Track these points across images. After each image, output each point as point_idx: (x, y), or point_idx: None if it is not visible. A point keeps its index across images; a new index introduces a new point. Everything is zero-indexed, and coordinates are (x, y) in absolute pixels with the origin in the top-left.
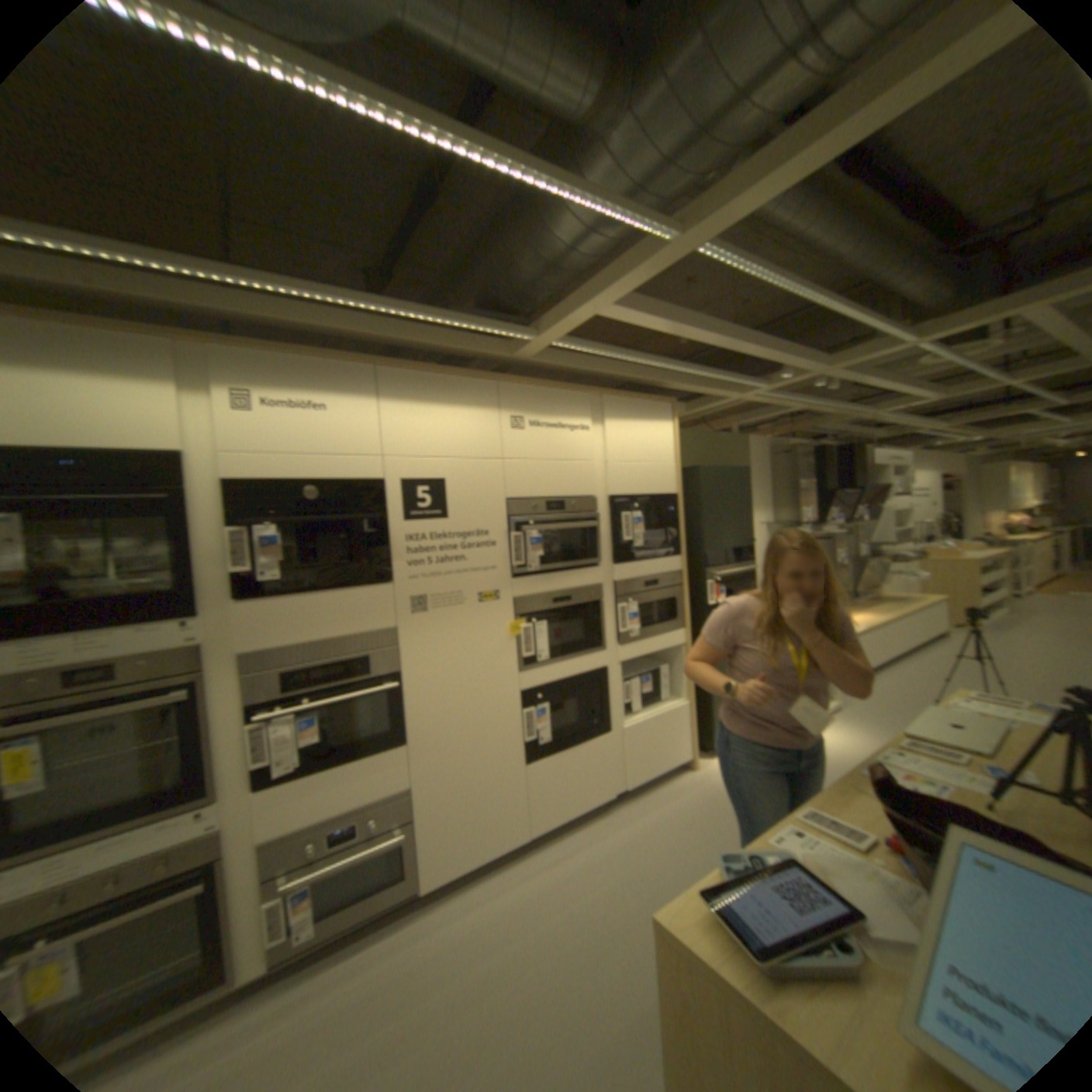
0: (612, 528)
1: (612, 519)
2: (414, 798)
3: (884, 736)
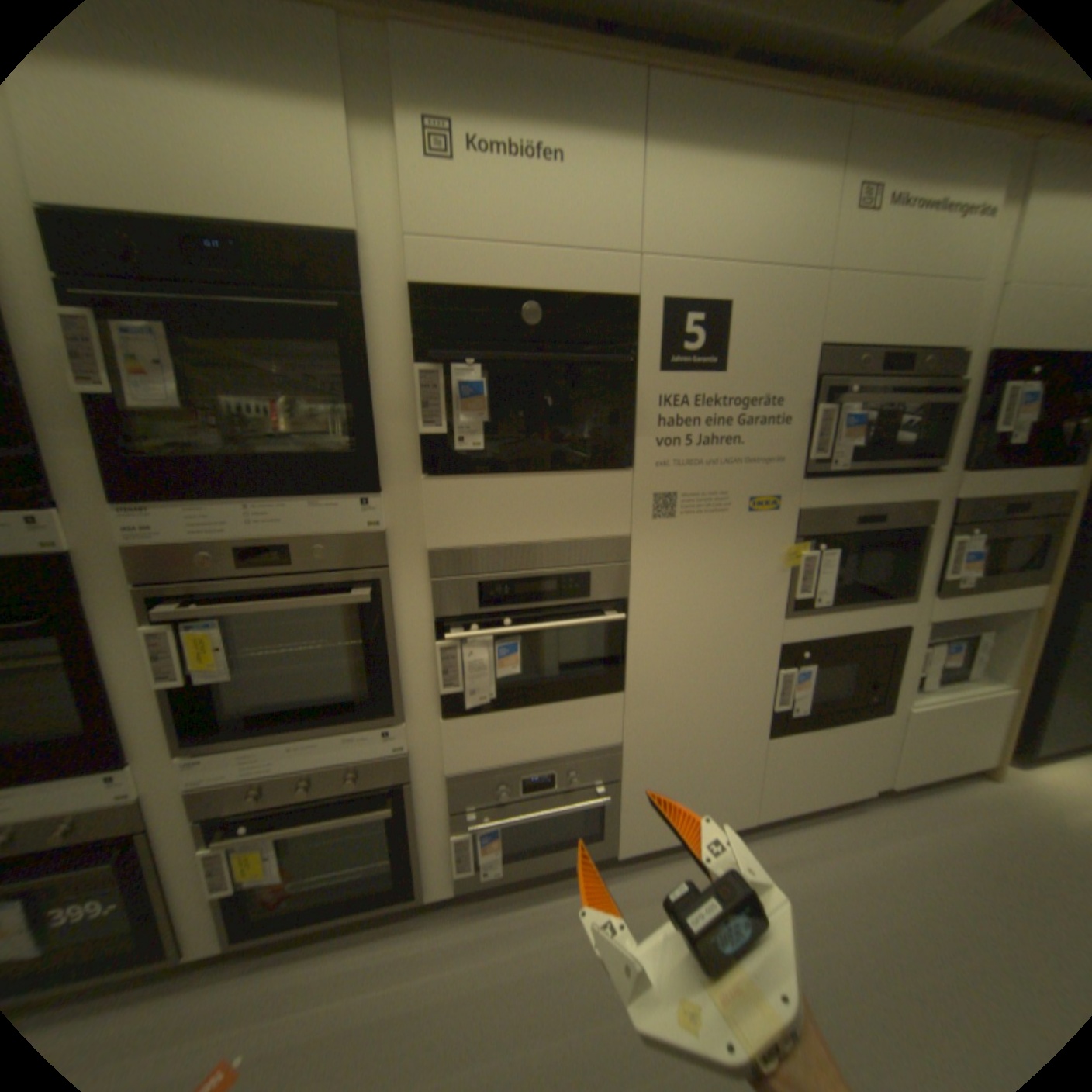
0: (982, 406)
1: (985, 391)
2: (624, 754)
3: None
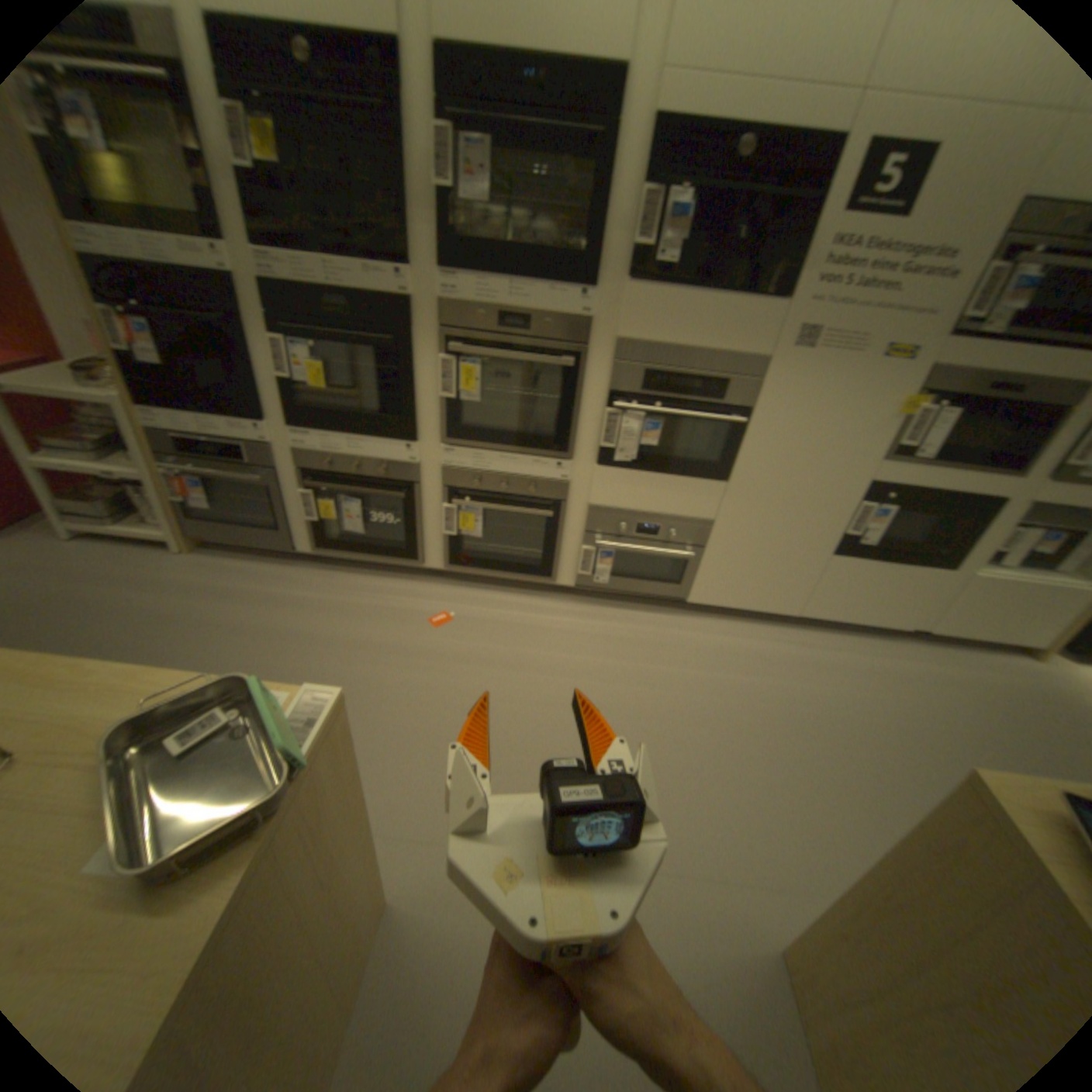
0: None
1: None
2: (714, 529)
3: None
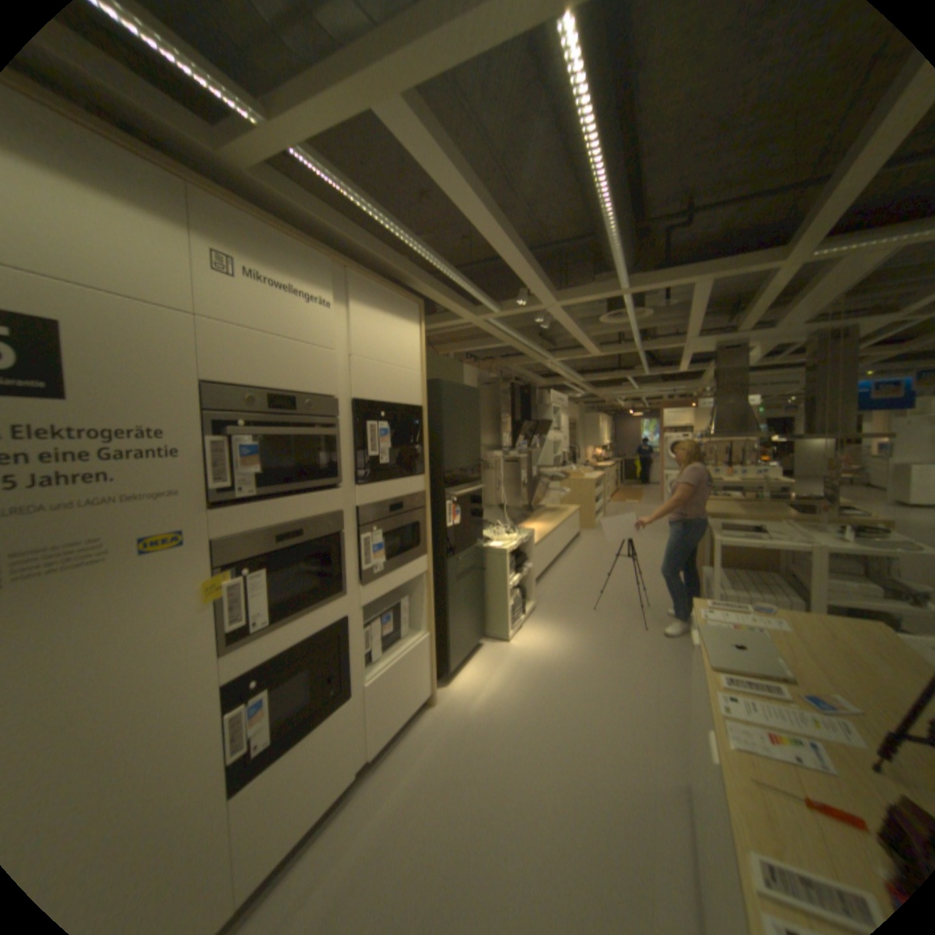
0: (356, 438)
1: (355, 428)
2: None
3: (571, 627)
